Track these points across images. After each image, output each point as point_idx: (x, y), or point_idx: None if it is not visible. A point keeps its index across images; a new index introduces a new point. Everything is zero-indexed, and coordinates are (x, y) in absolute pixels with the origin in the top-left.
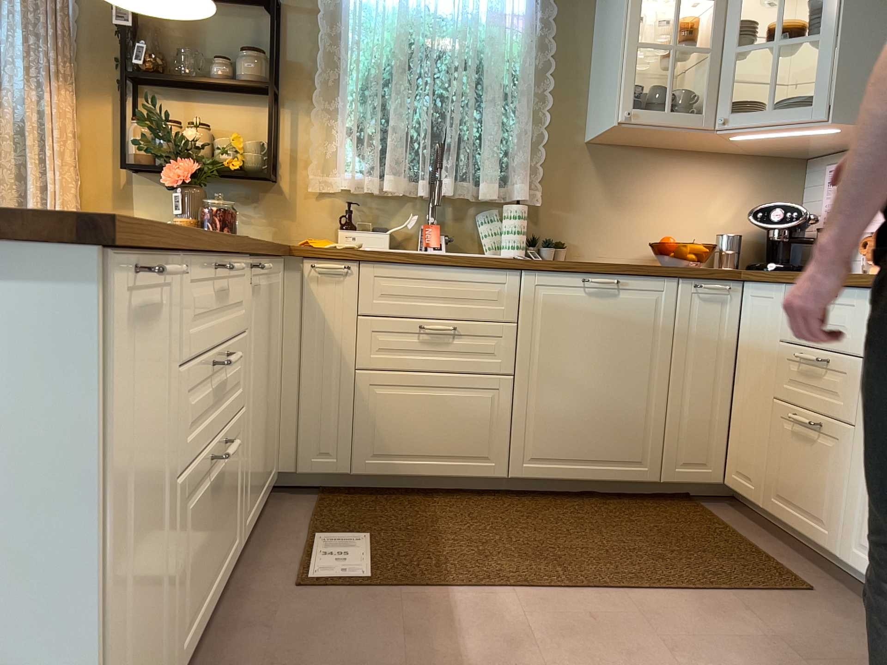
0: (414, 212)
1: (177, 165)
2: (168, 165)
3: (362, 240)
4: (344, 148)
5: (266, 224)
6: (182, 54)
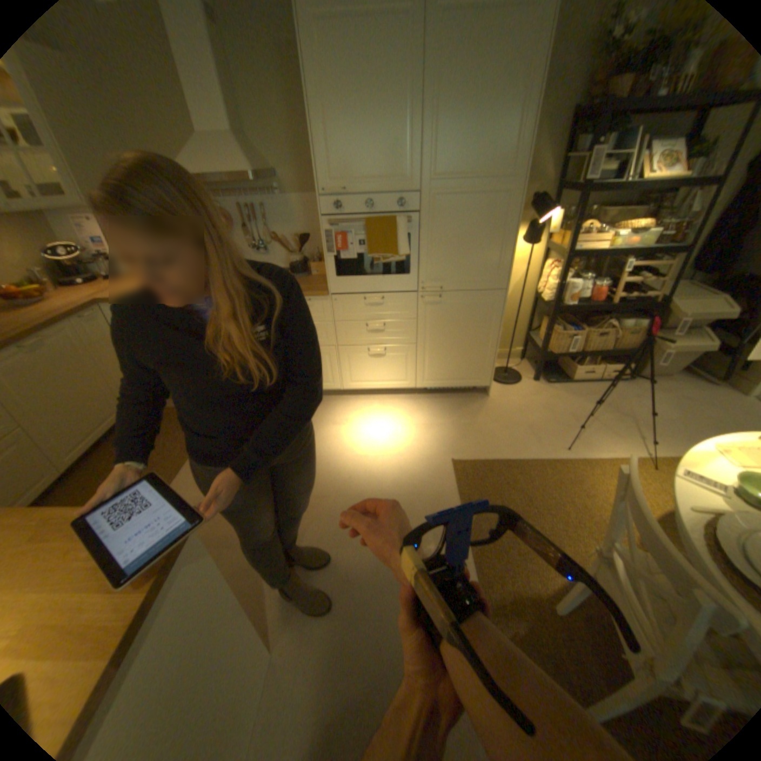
0: None
1: None
2: None
3: None
4: None
5: None
6: None
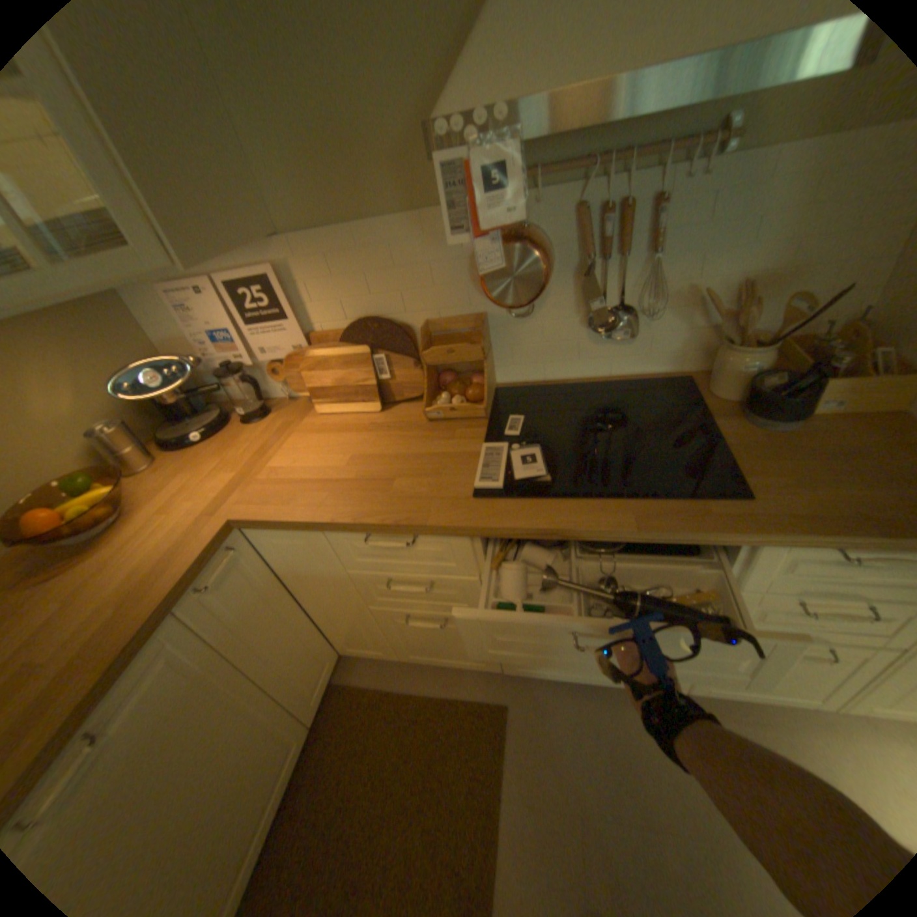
0: None
1: None
2: None
3: None
4: None
5: None
6: None
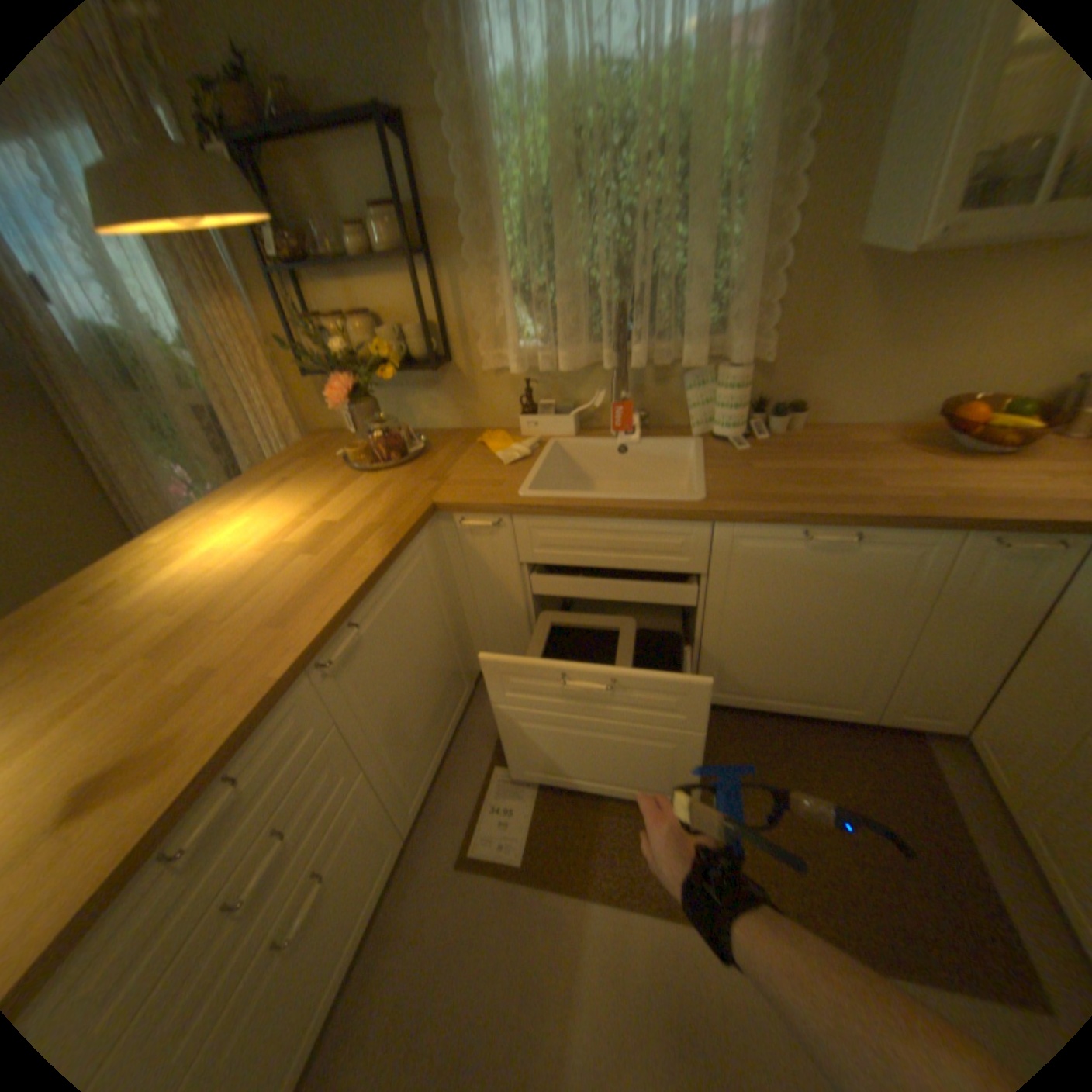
0: (604, 380)
1: (334, 384)
2: (328, 382)
3: (544, 427)
4: (510, 315)
5: (451, 409)
6: (315, 219)
